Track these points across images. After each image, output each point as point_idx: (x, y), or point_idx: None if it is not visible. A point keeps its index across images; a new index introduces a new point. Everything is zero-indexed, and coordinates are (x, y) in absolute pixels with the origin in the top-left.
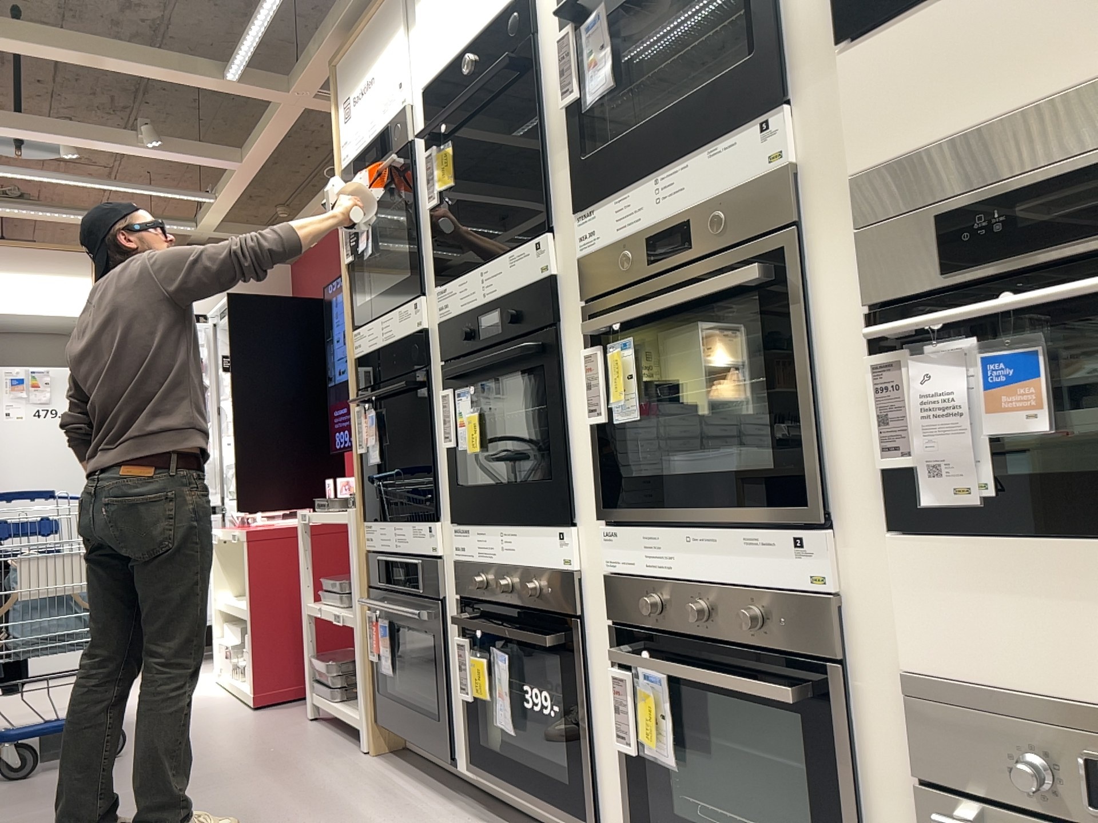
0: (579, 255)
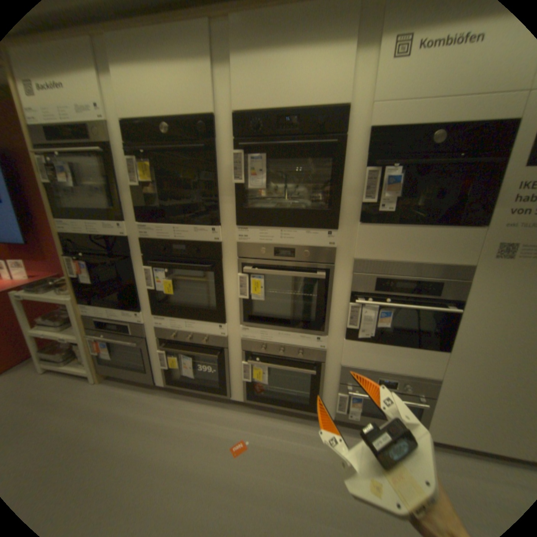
0: (237, 241)
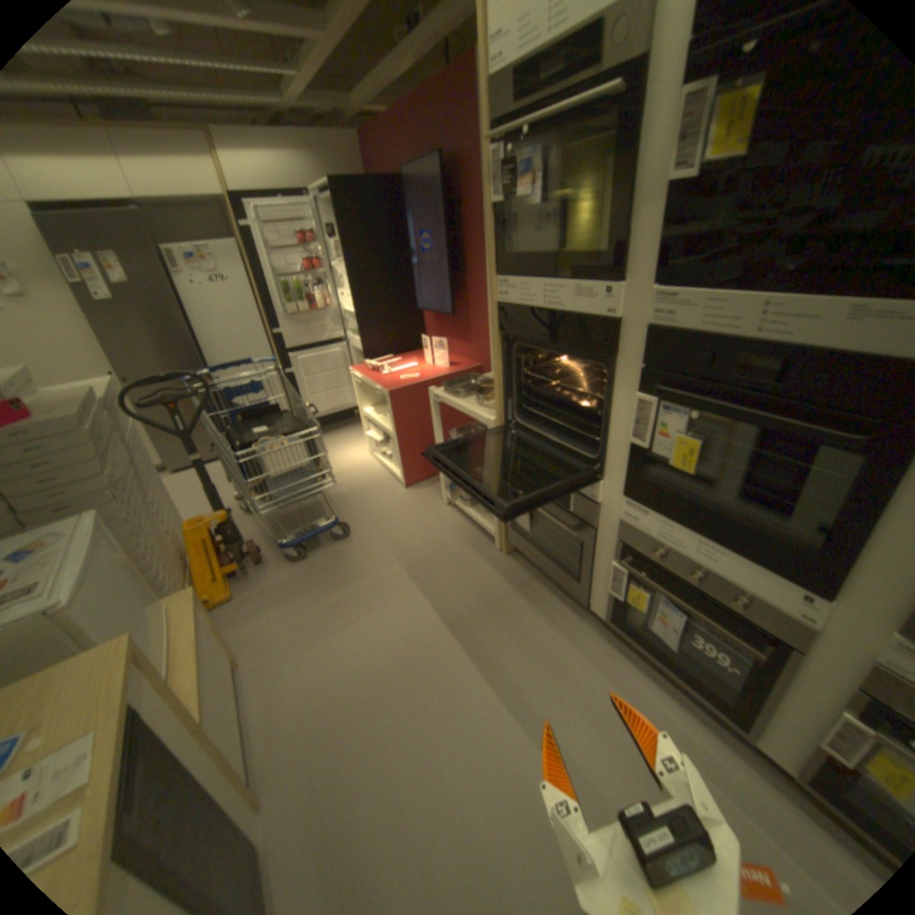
0: None
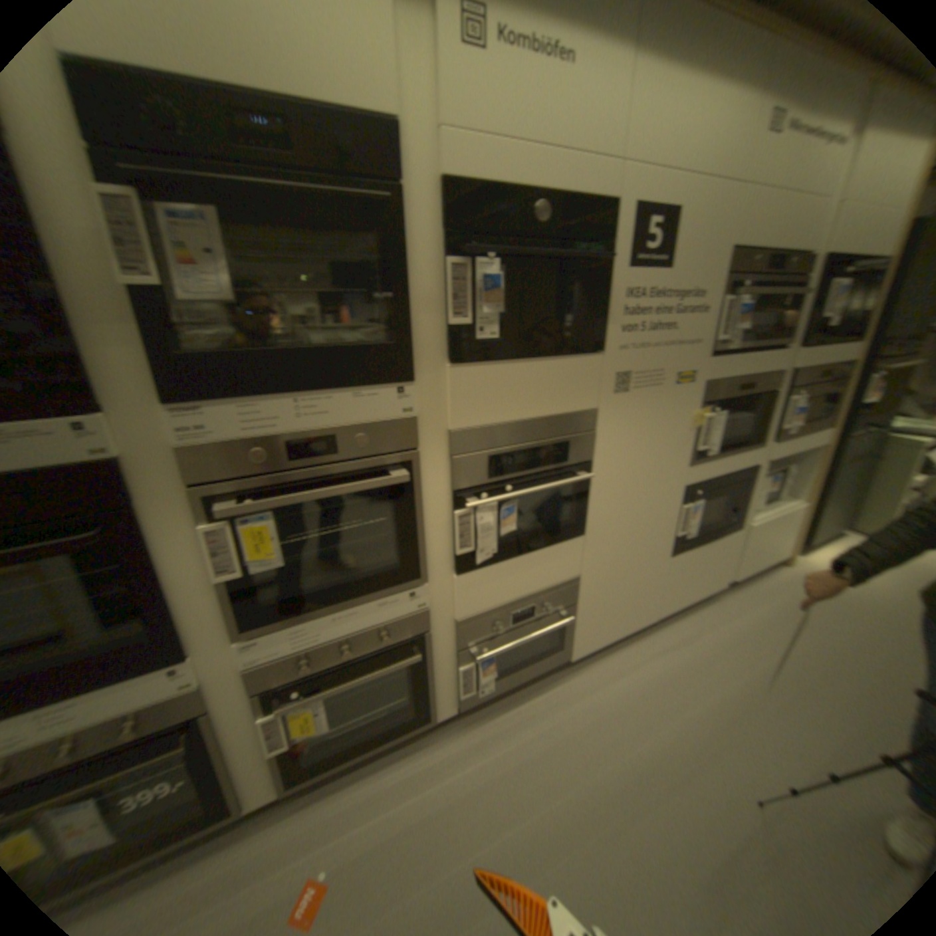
0: (169, 444)
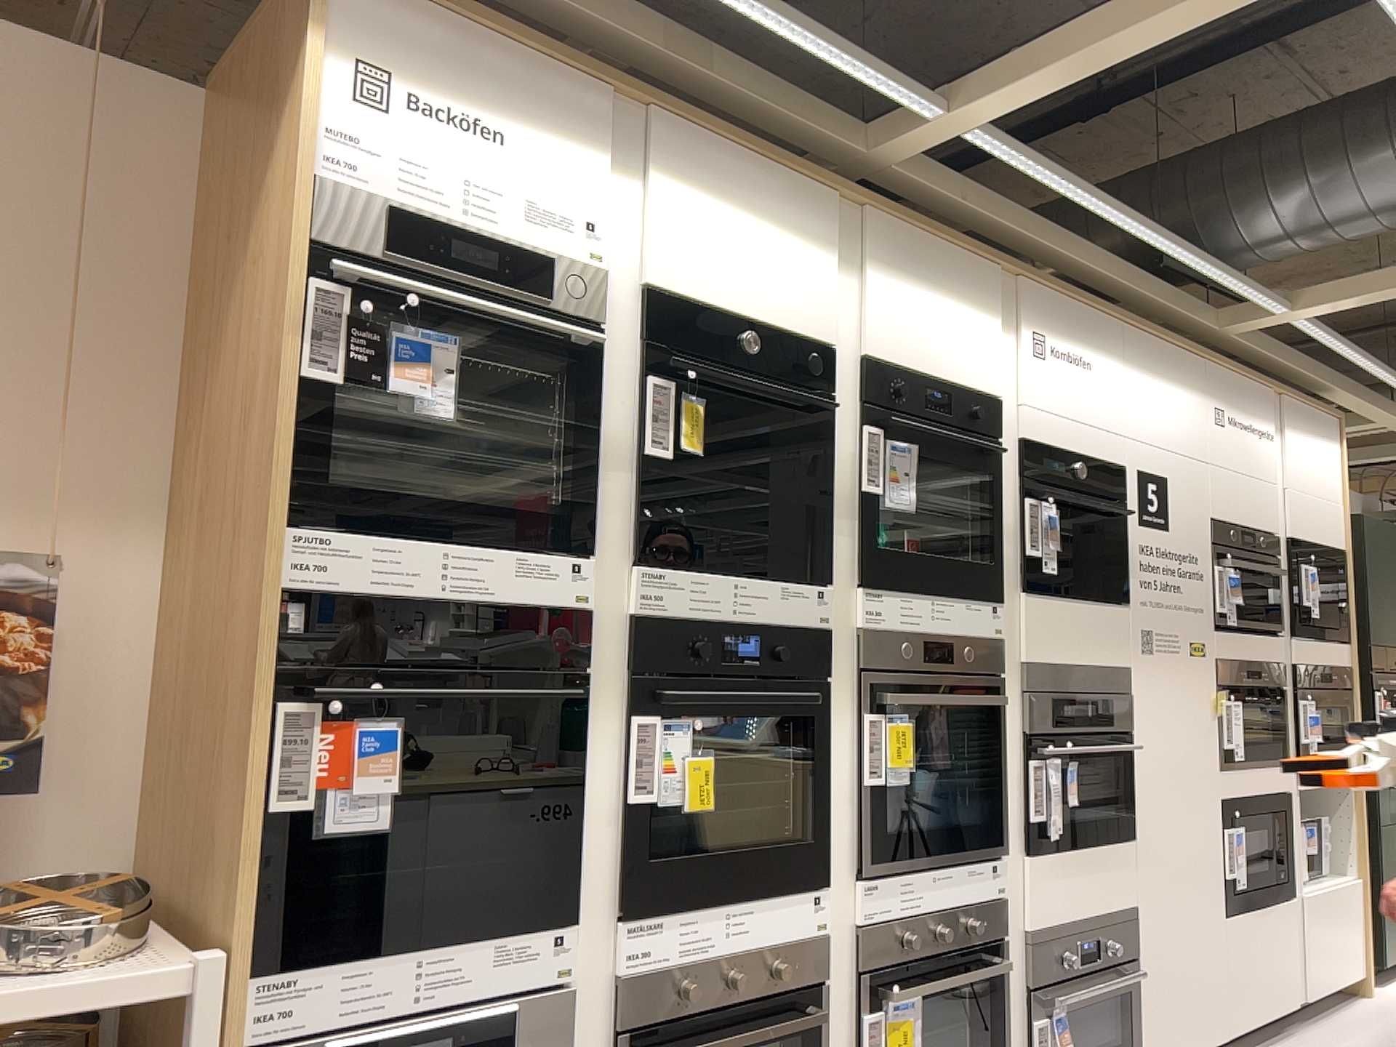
0: (853, 621)
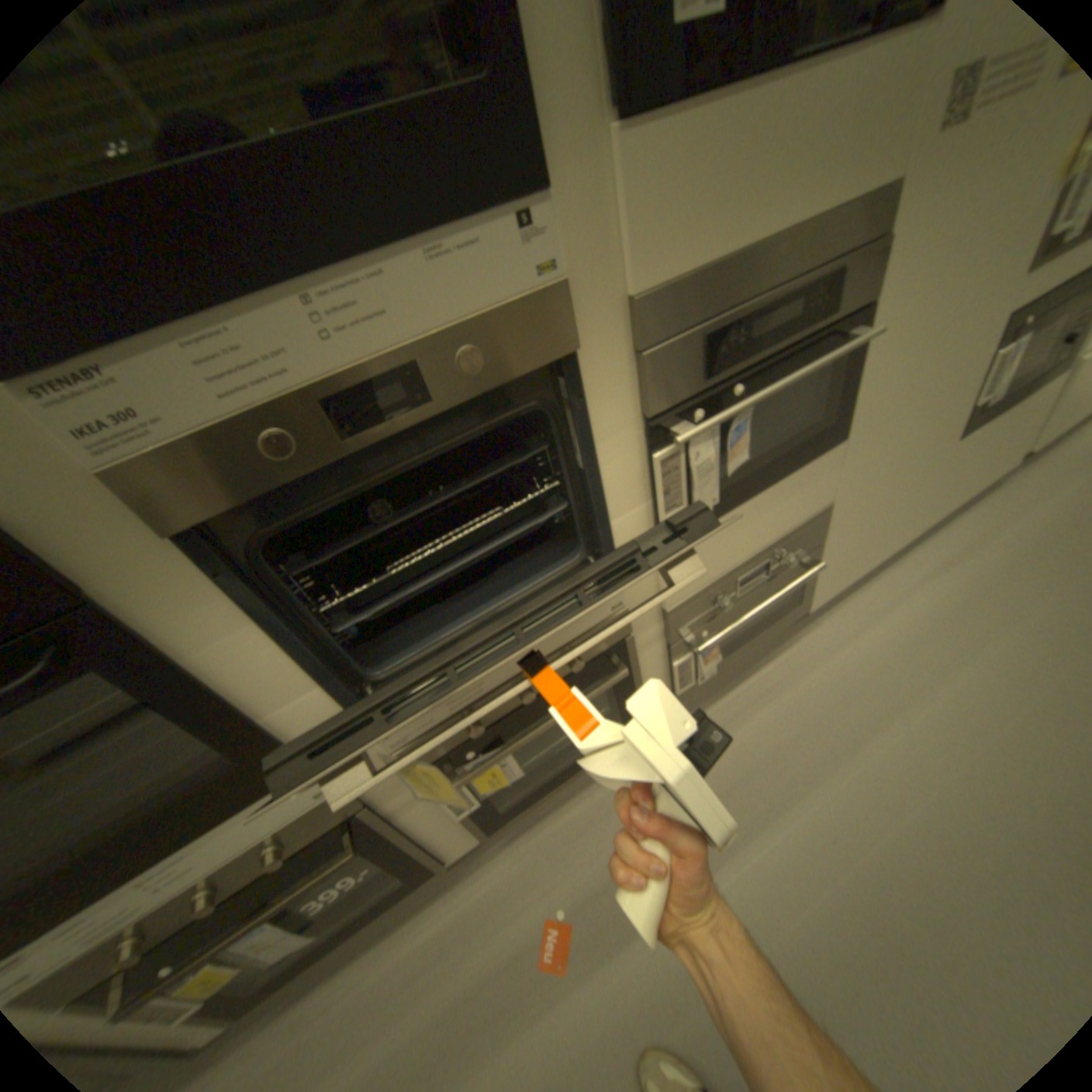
0: (85, 461)
